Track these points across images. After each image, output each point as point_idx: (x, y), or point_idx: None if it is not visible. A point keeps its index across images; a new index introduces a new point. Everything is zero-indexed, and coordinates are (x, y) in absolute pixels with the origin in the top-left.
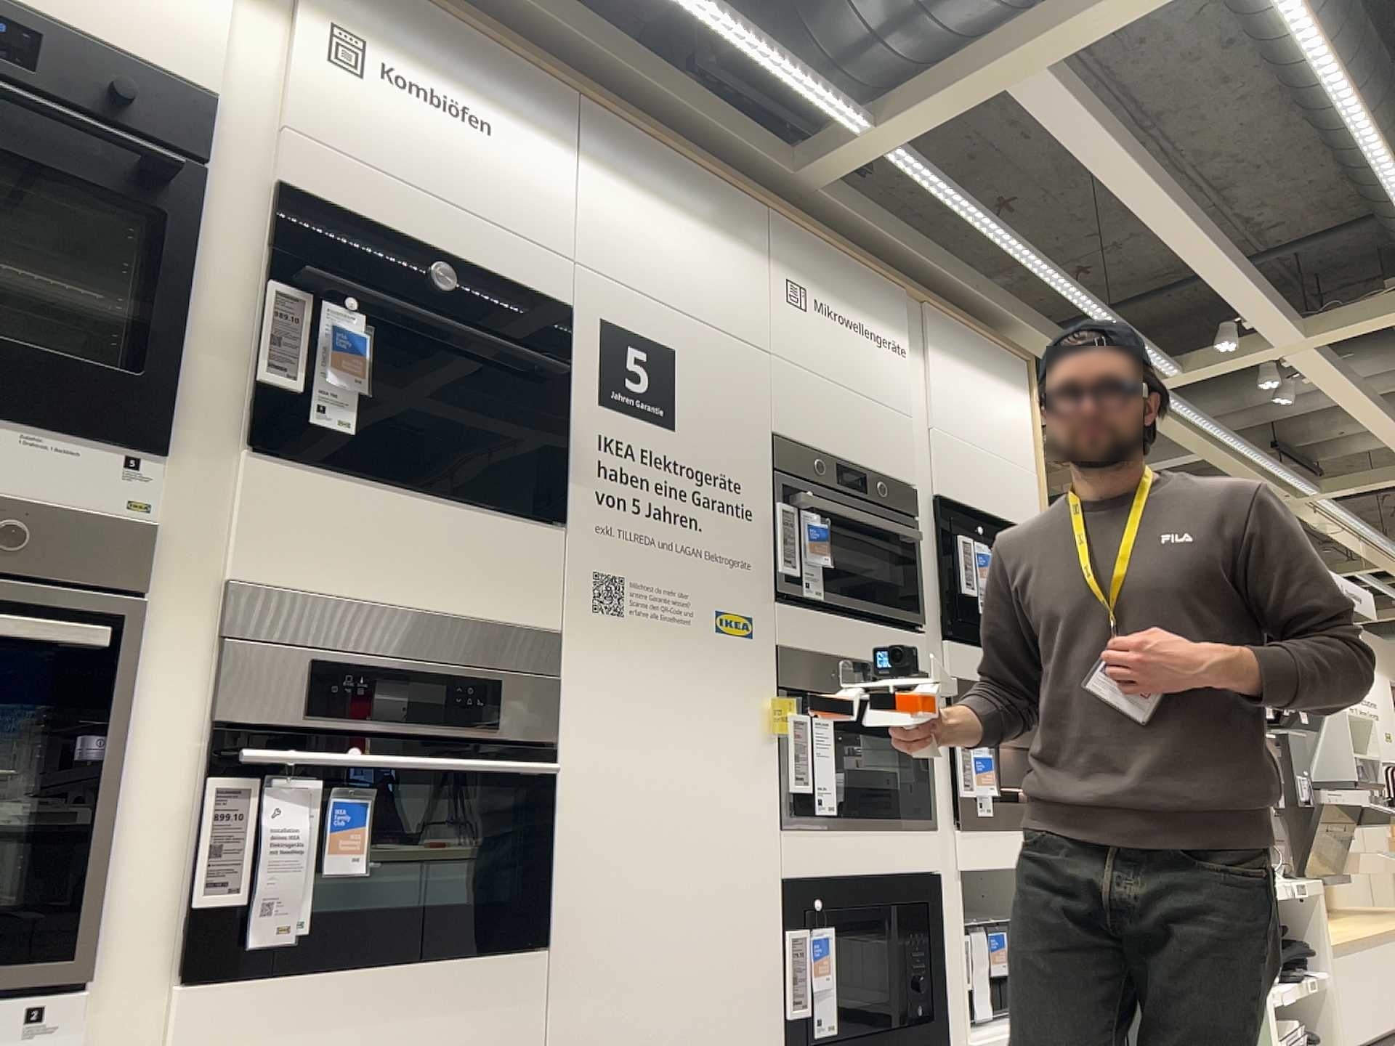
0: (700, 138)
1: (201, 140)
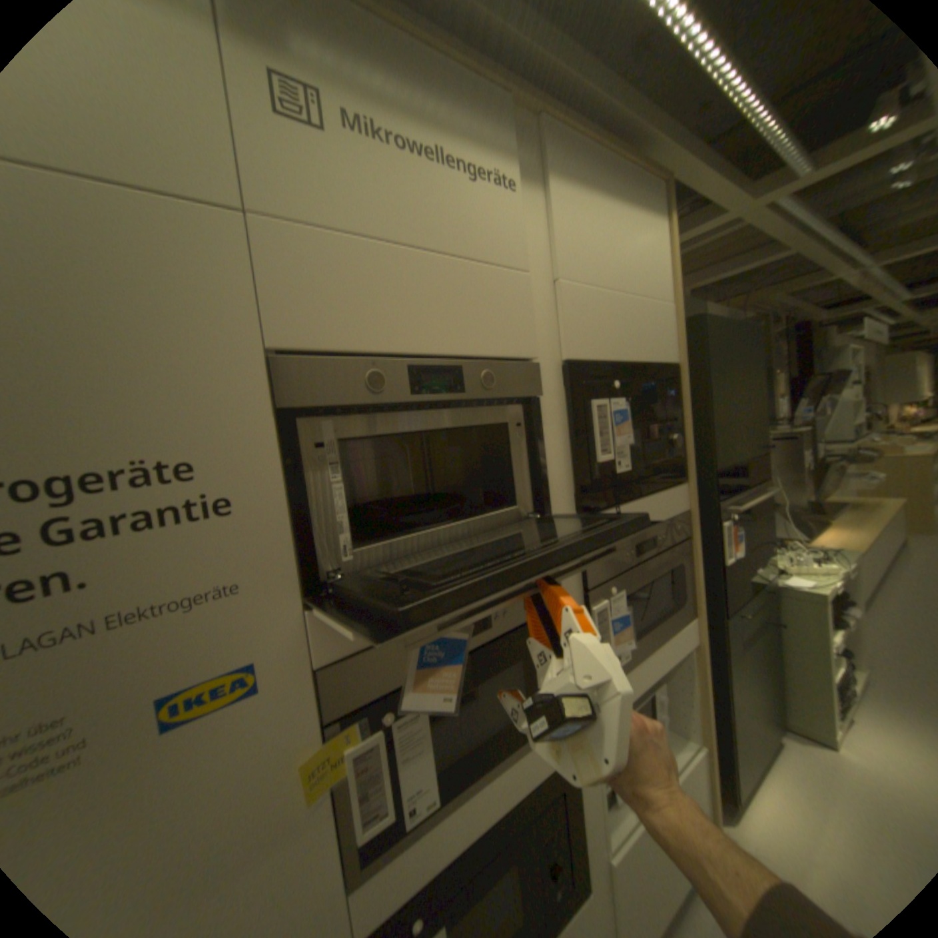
0: None
1: None
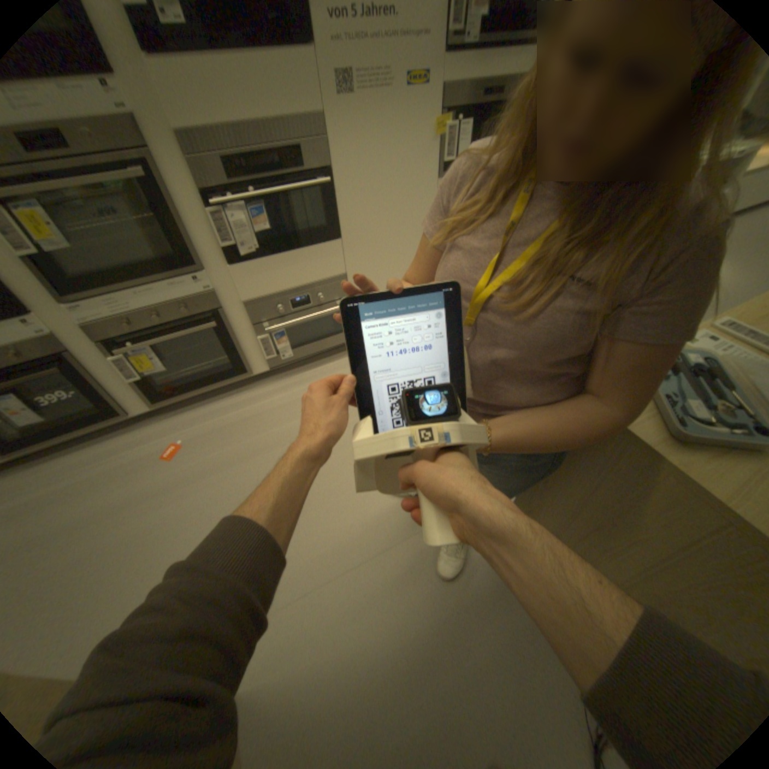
0: None
1: None
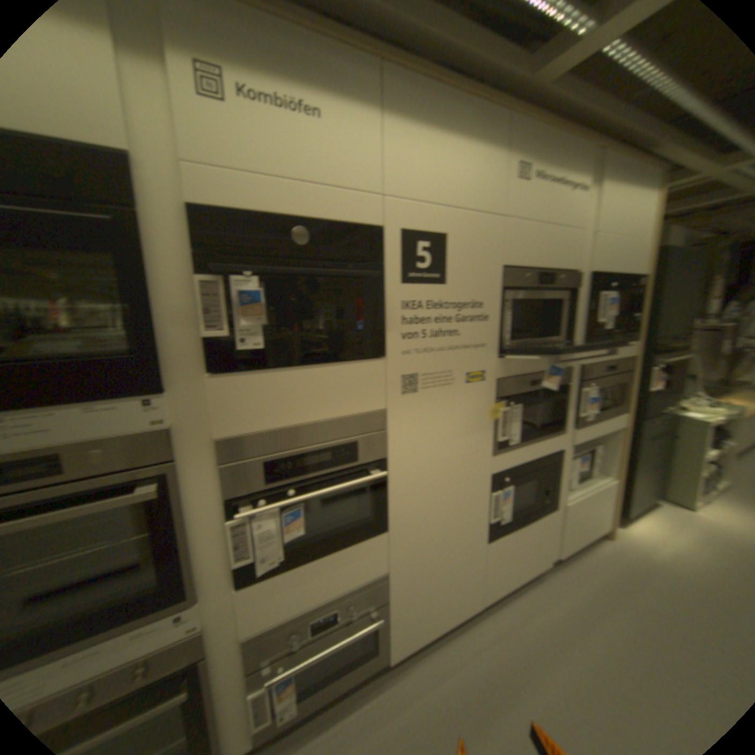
0: (468, 65)
1: (127, 190)
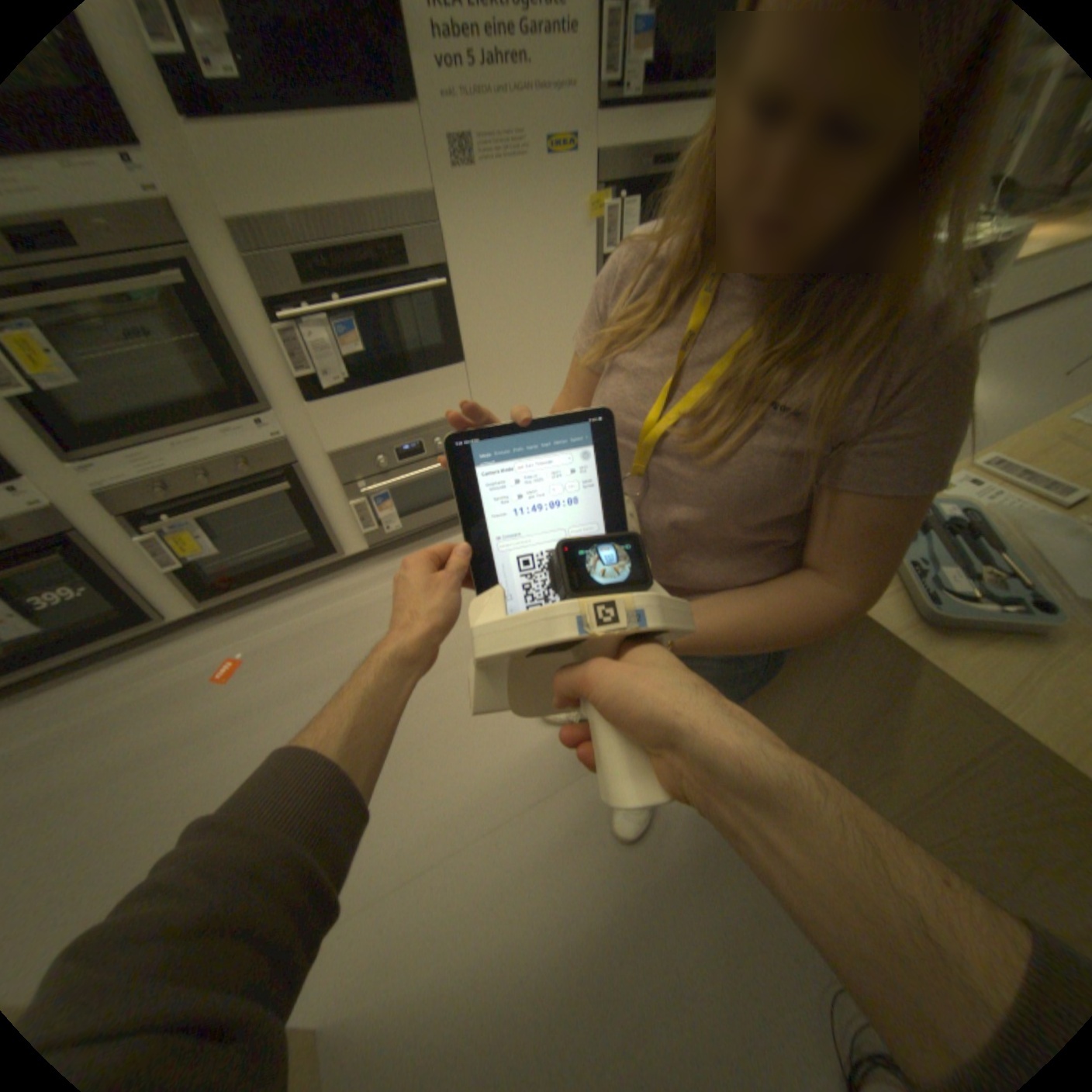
0: None
1: None
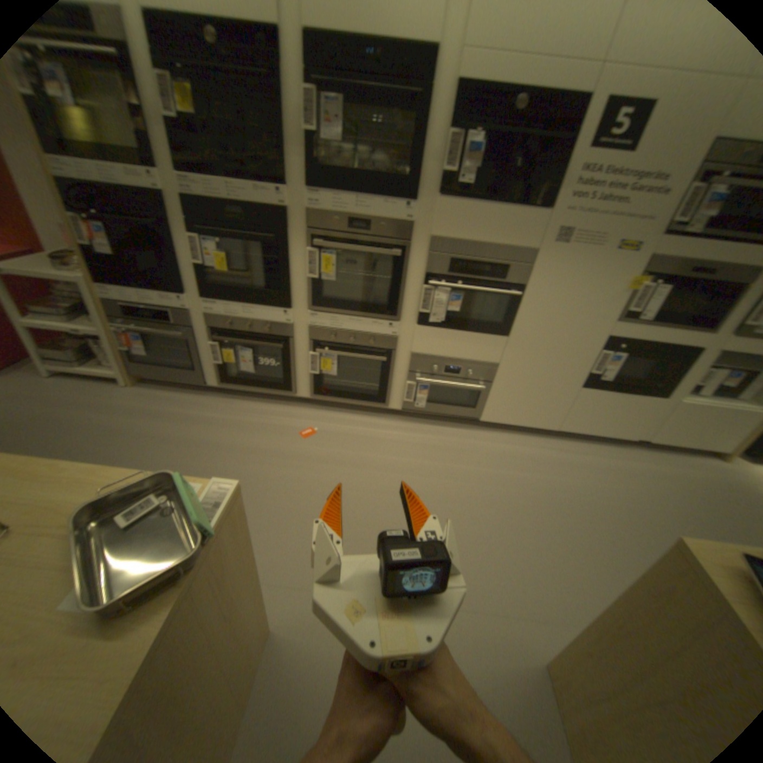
0: None
1: (431, 71)
